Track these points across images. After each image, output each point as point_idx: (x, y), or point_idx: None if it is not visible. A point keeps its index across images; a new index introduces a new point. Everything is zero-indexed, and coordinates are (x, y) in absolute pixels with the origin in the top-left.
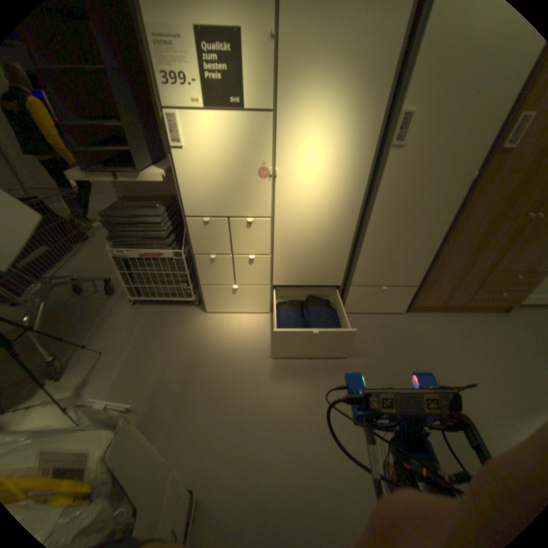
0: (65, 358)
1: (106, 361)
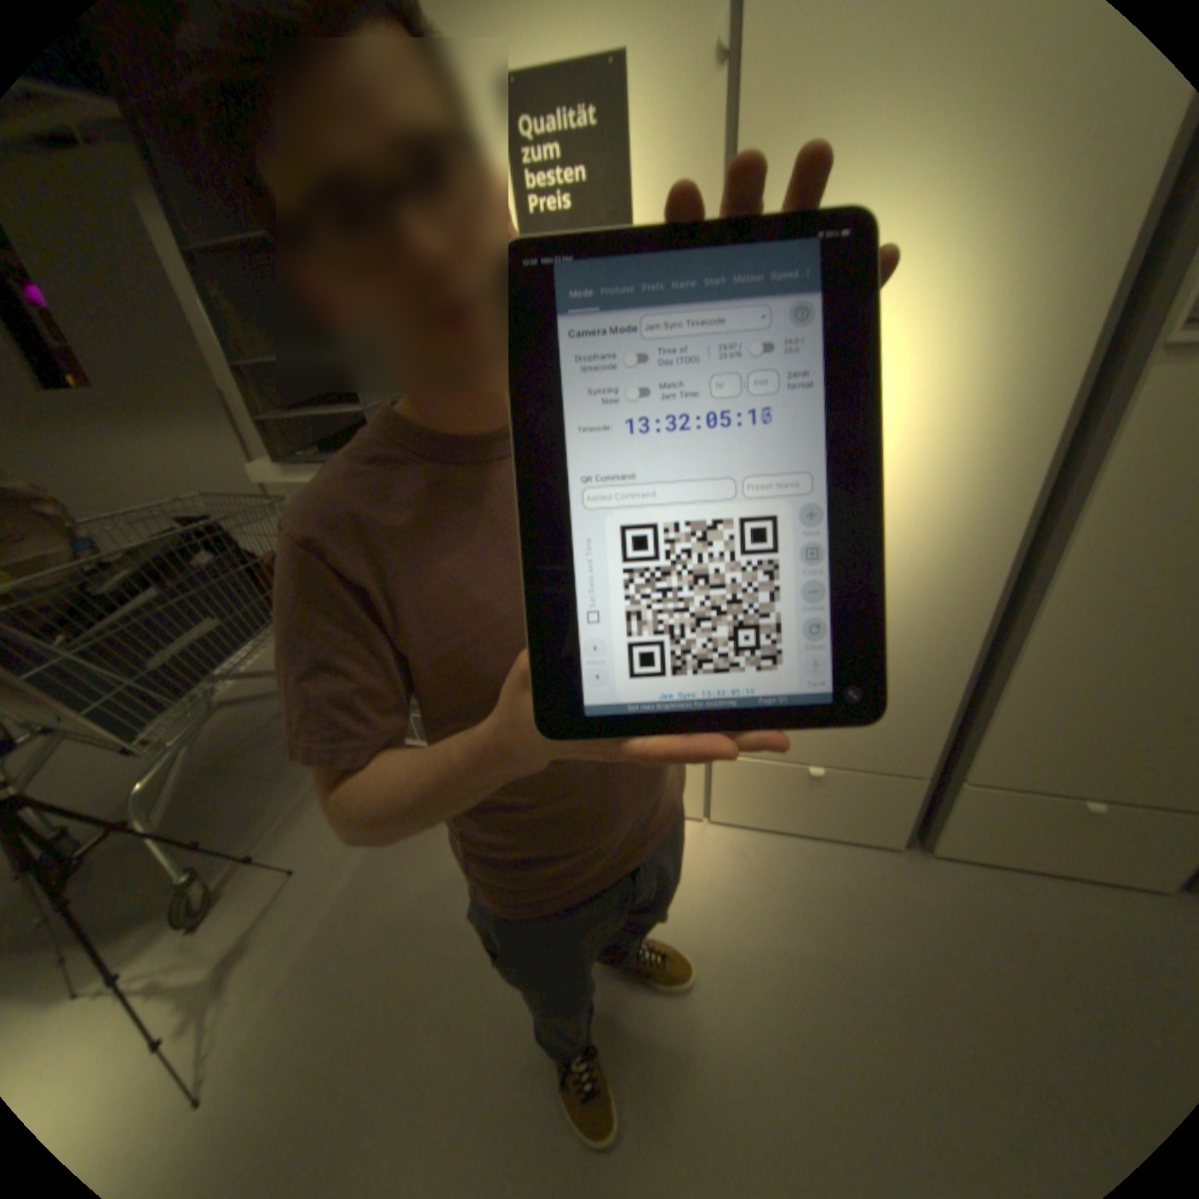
0: (220, 873)
1: (293, 901)
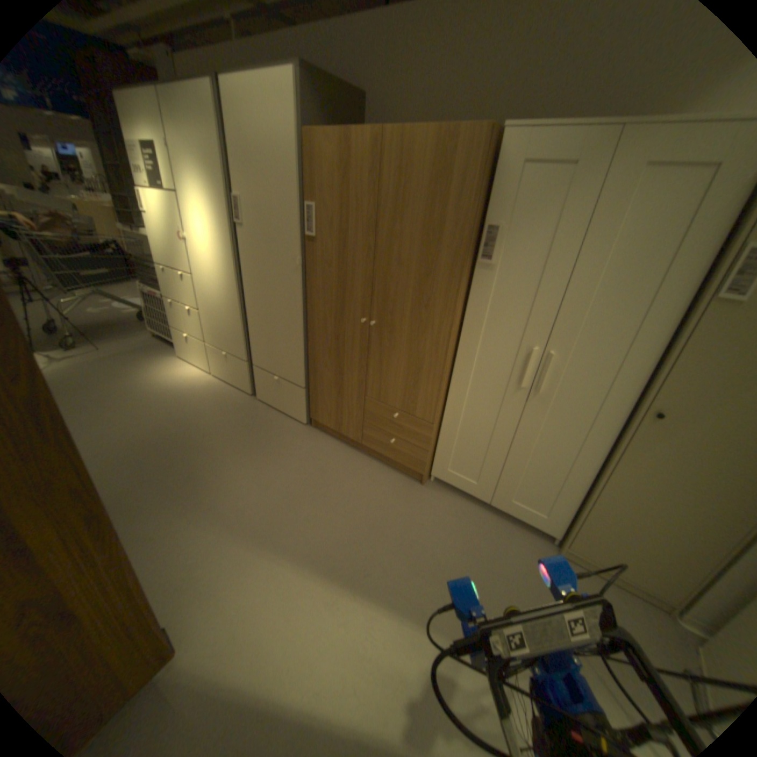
0: (84, 345)
1: (94, 354)
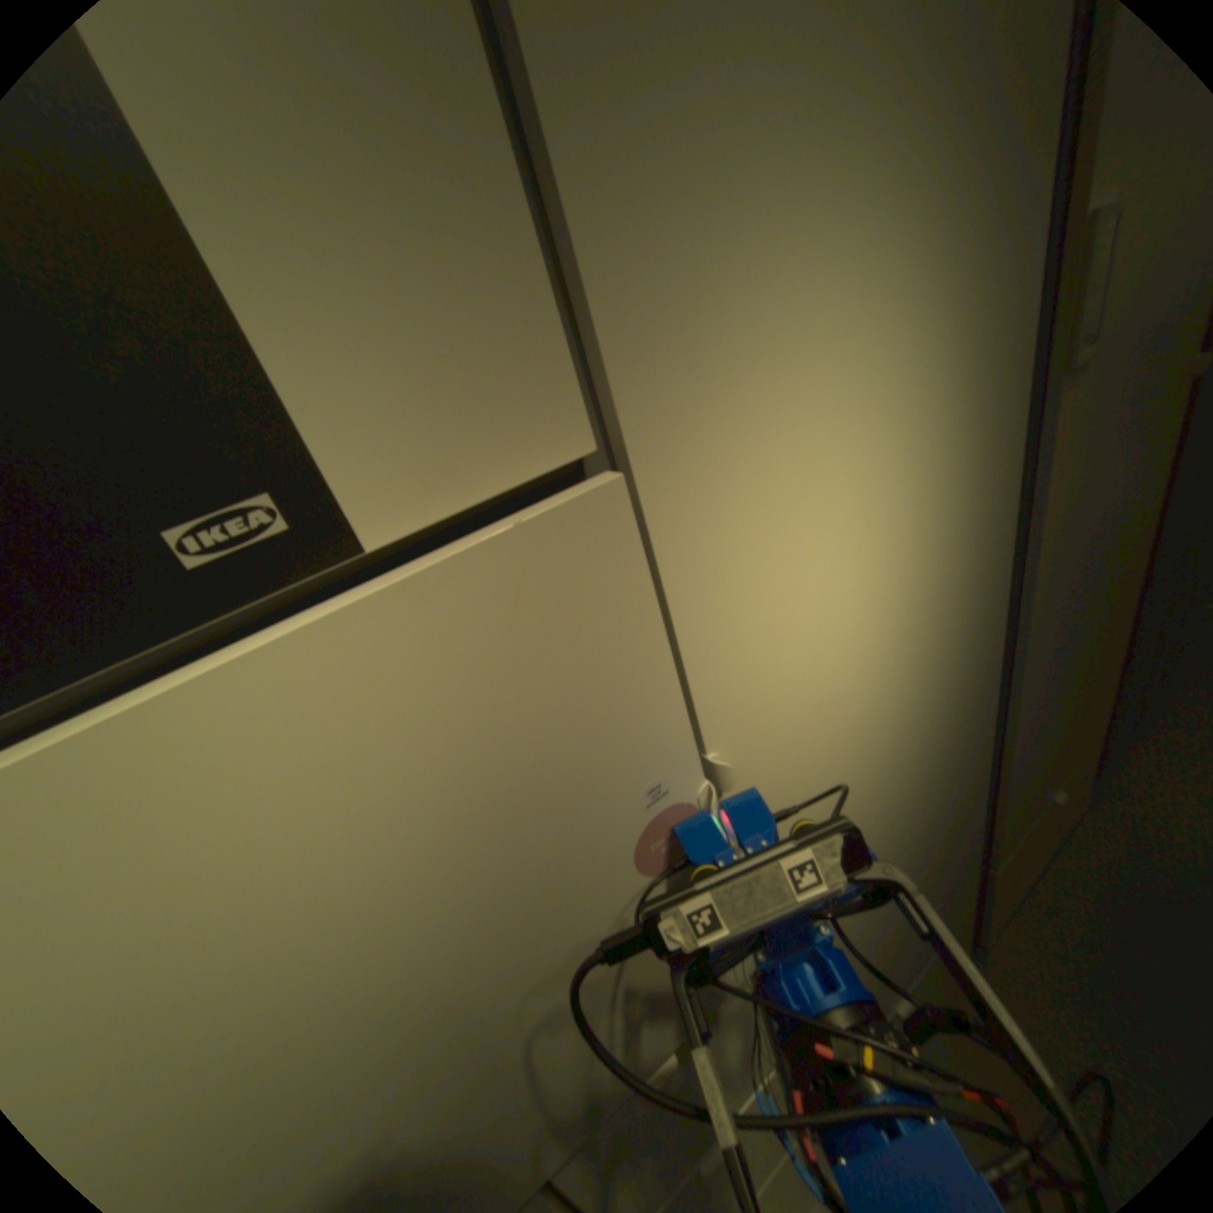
0: None
1: None
